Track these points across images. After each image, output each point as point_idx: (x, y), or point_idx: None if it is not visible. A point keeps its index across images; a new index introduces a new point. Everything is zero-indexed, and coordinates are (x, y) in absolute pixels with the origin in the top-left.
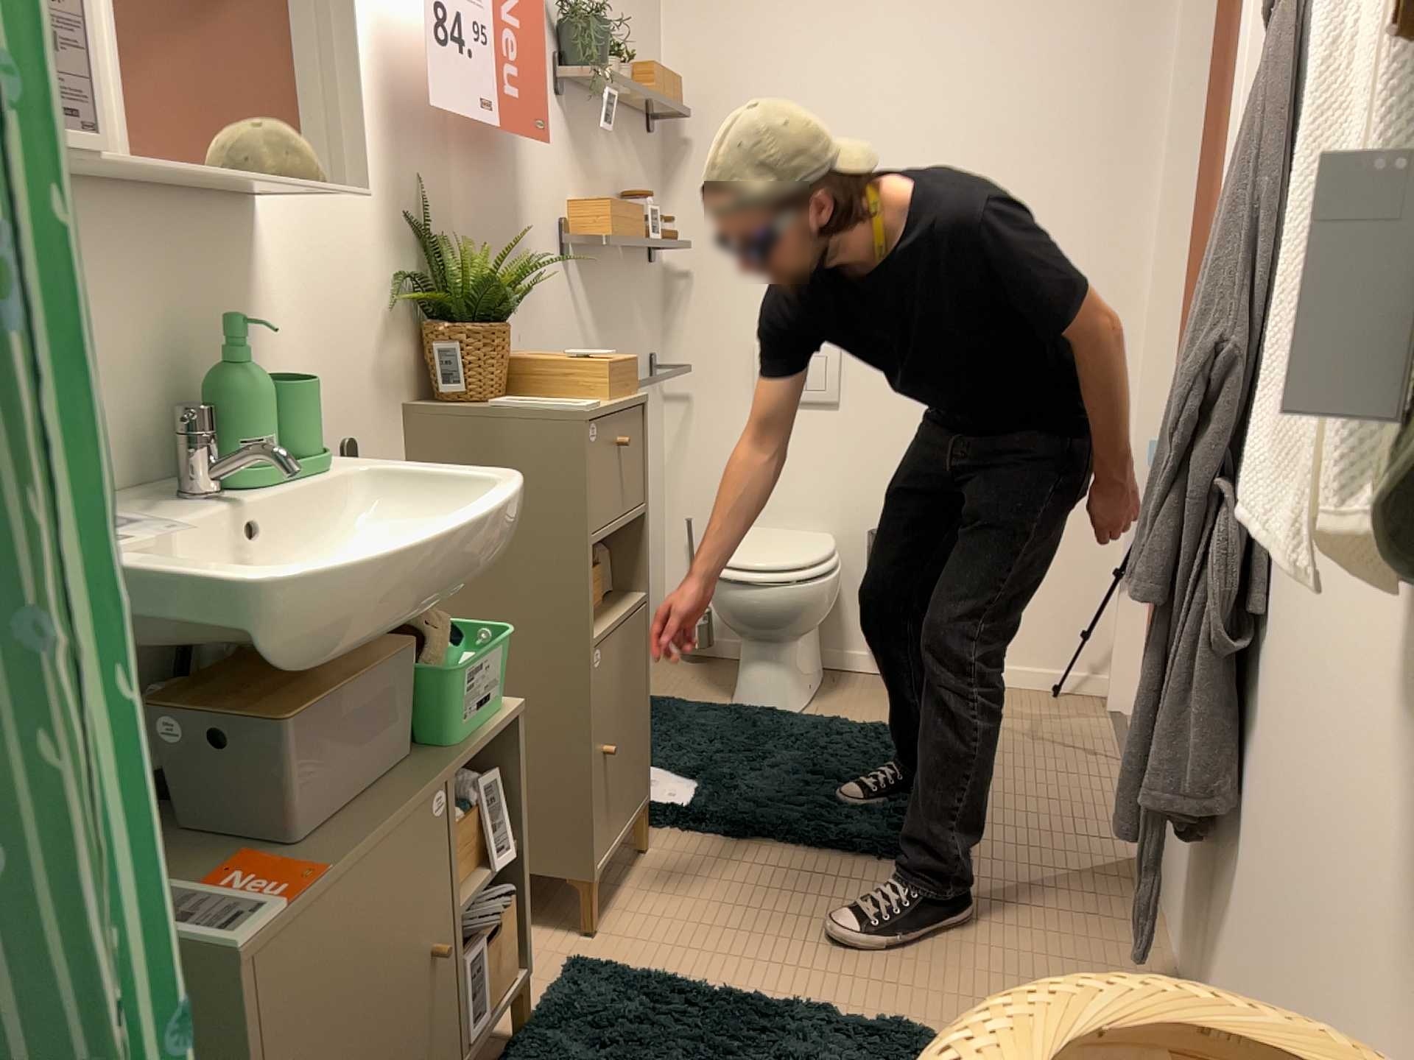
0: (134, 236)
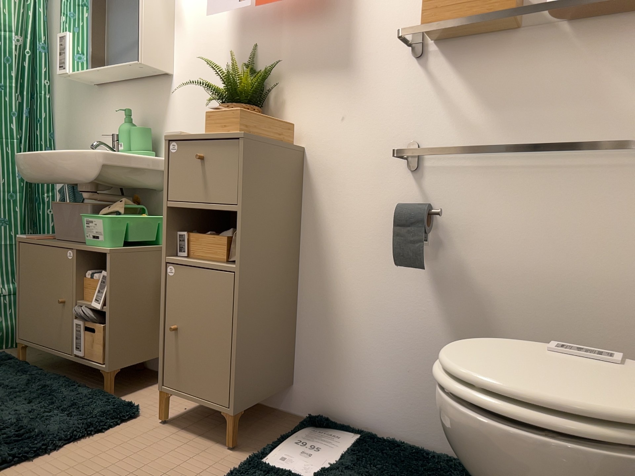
0: (130, 92)
